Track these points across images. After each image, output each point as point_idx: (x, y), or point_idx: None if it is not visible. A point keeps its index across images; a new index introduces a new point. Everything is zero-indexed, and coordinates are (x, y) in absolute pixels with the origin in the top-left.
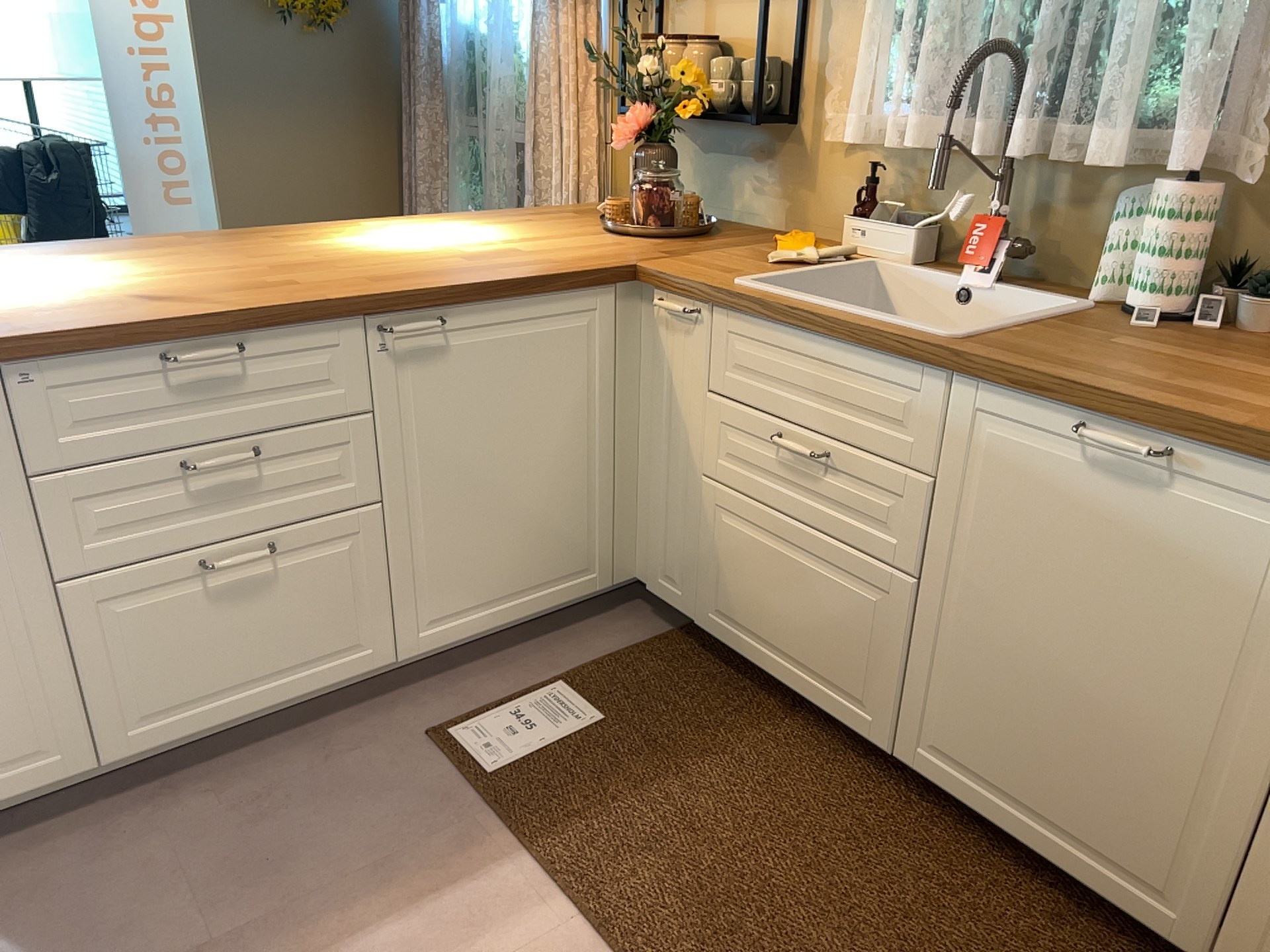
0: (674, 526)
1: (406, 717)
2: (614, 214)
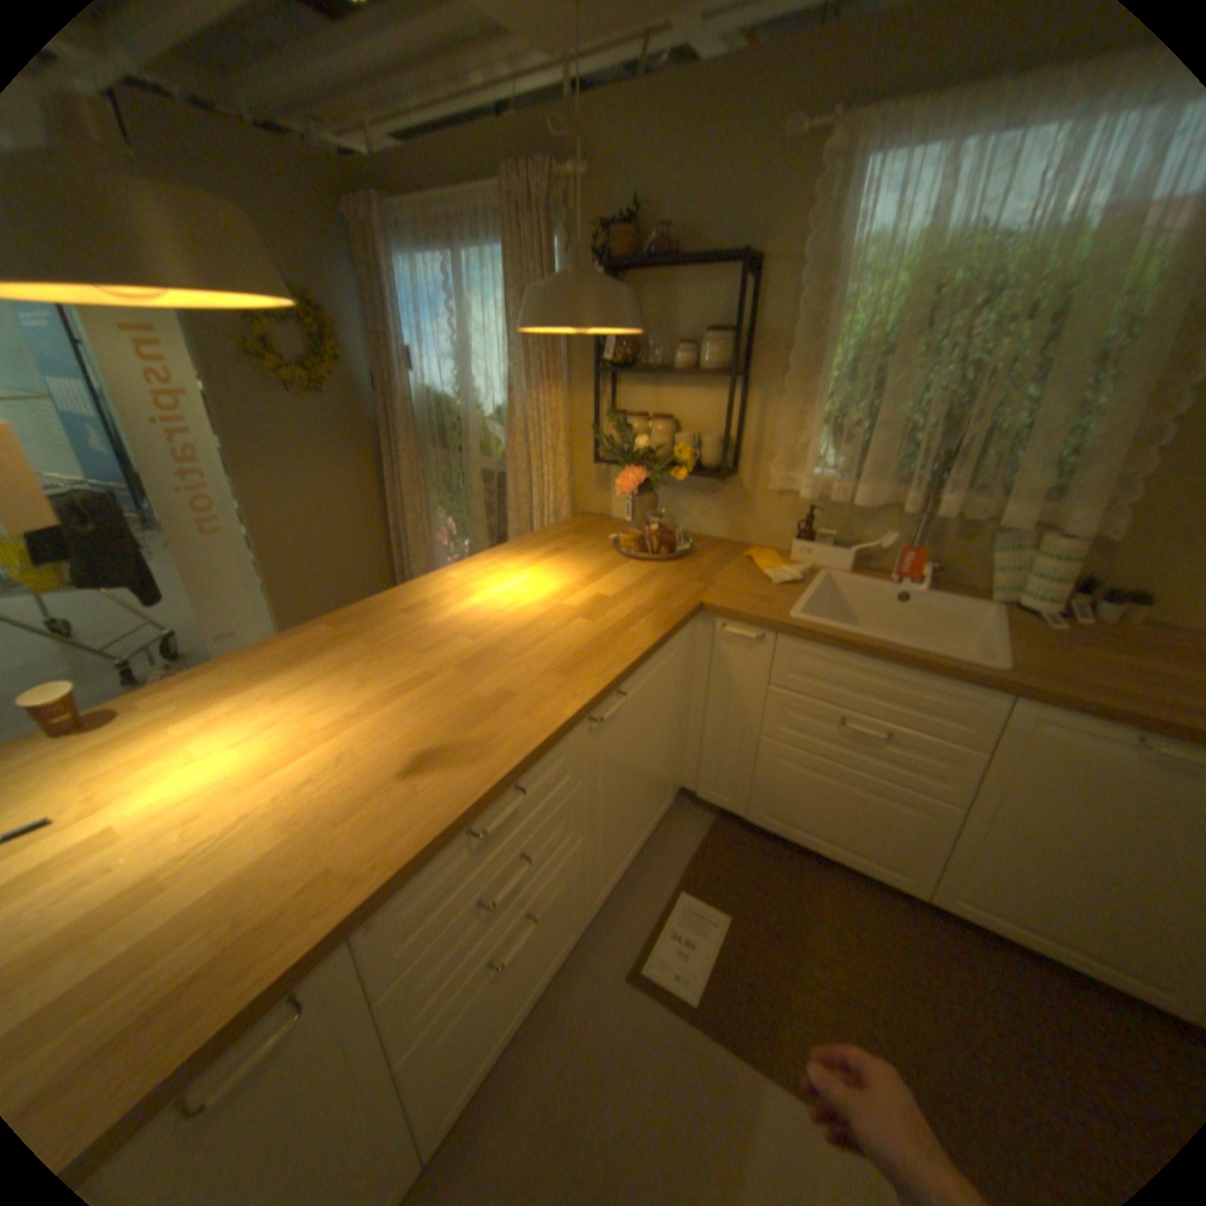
0: (728, 763)
1: (603, 970)
2: (629, 544)
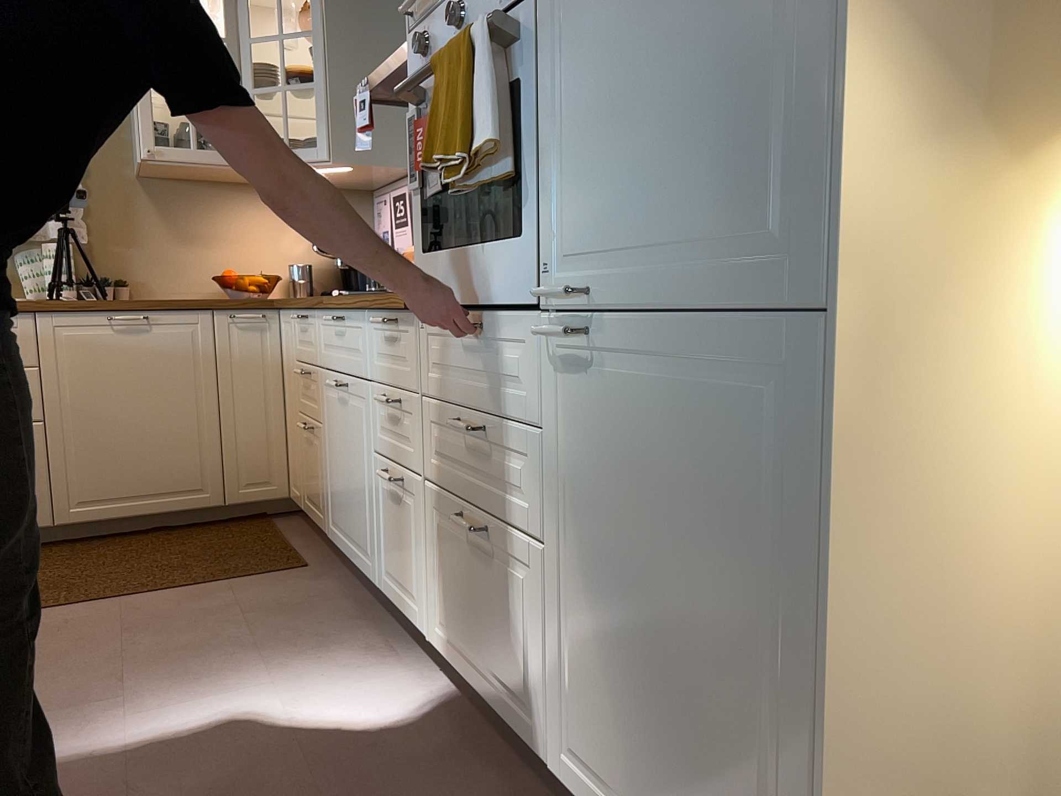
0: None
1: None
2: None
